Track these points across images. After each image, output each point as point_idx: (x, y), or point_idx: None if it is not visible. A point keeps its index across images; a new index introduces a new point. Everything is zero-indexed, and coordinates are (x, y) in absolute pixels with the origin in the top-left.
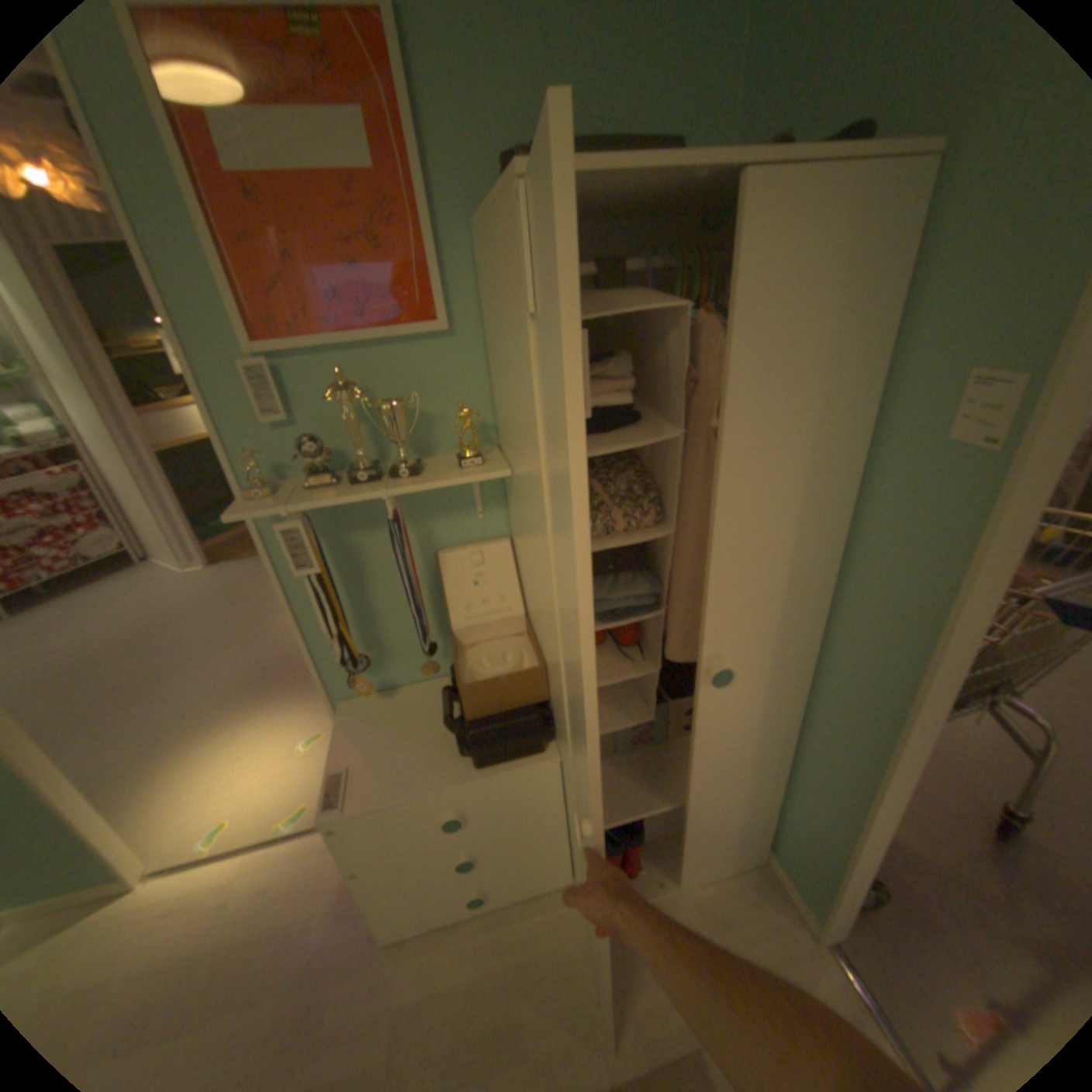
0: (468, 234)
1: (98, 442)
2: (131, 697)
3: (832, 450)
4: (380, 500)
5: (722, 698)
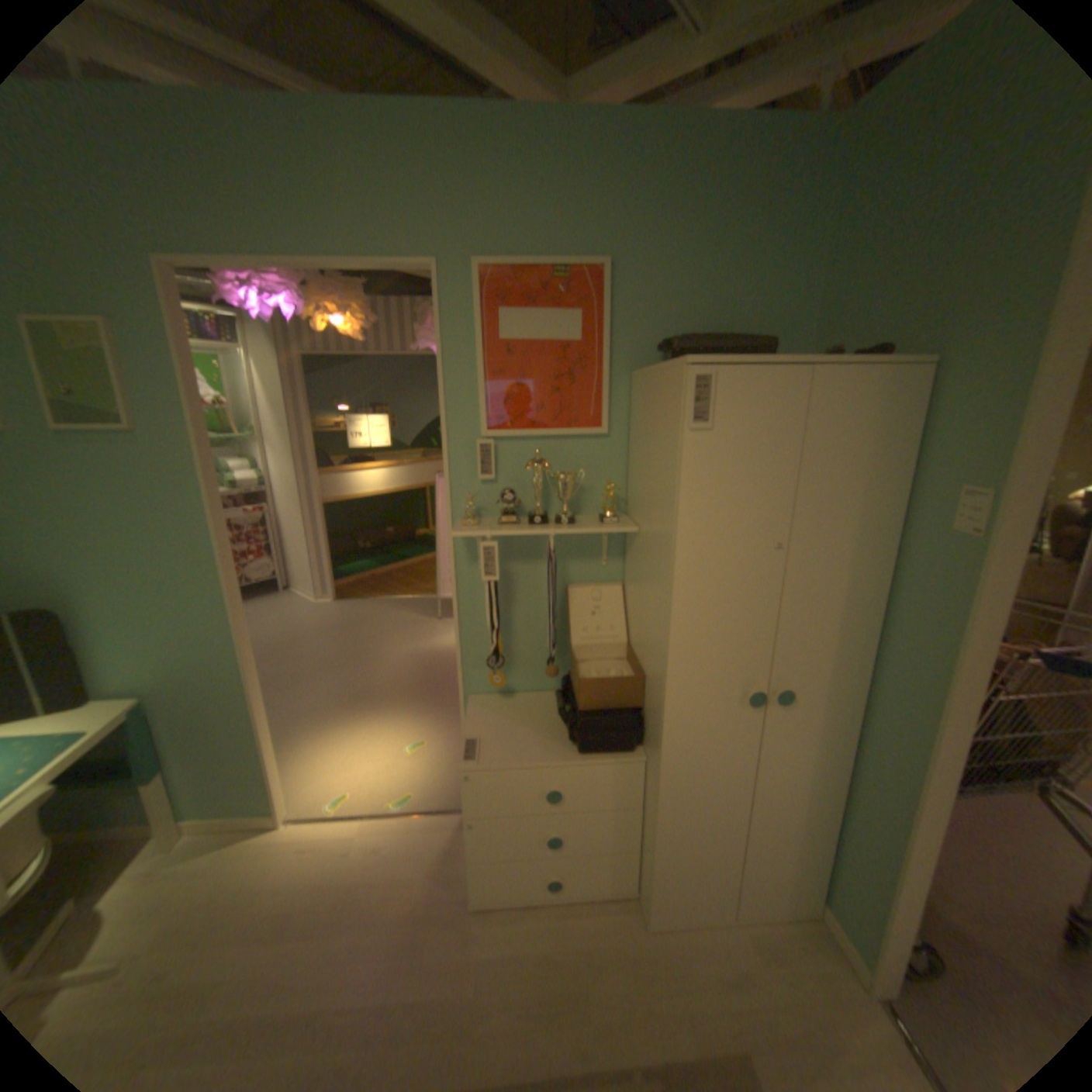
0: (629, 379)
1: (282, 491)
2: (274, 690)
3: (872, 533)
4: (536, 541)
5: (784, 720)
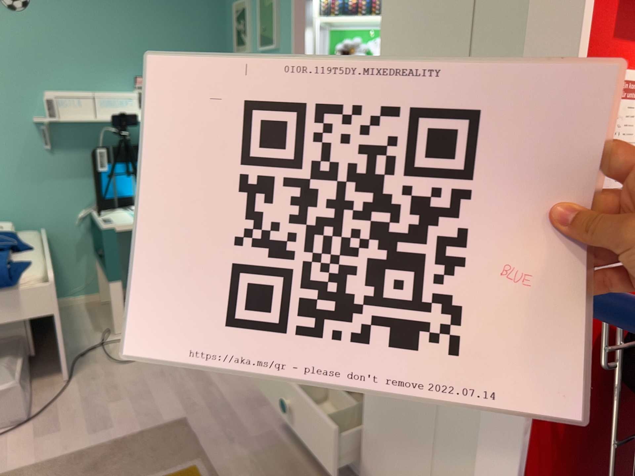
0: None
1: None
2: None
3: None
4: None
5: None
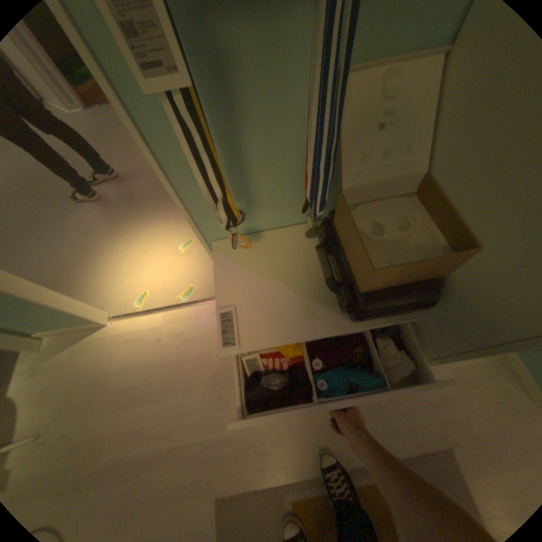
0: None
1: None
2: (65, 206)
3: None
4: None
5: None
